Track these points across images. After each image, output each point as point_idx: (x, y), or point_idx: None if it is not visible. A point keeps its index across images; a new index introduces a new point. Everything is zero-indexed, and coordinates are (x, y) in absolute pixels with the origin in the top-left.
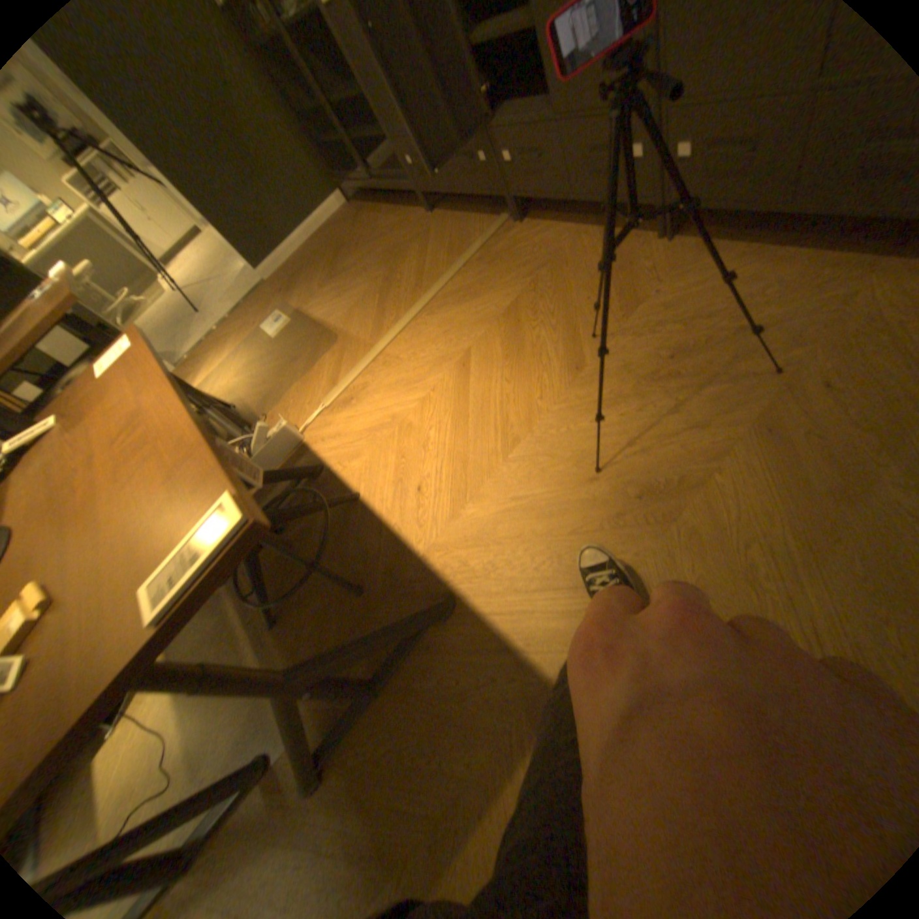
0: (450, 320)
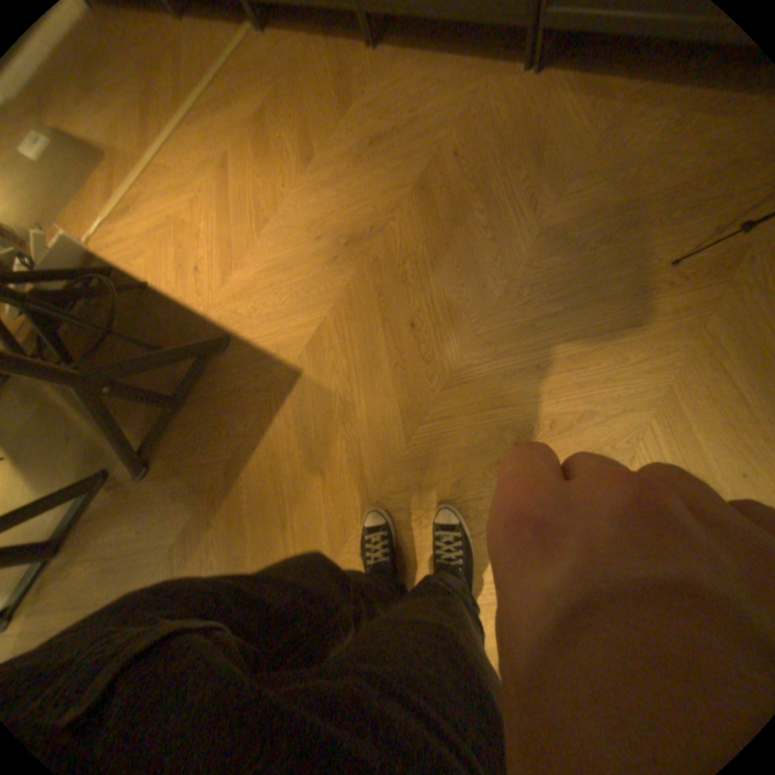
0: (208, 129)
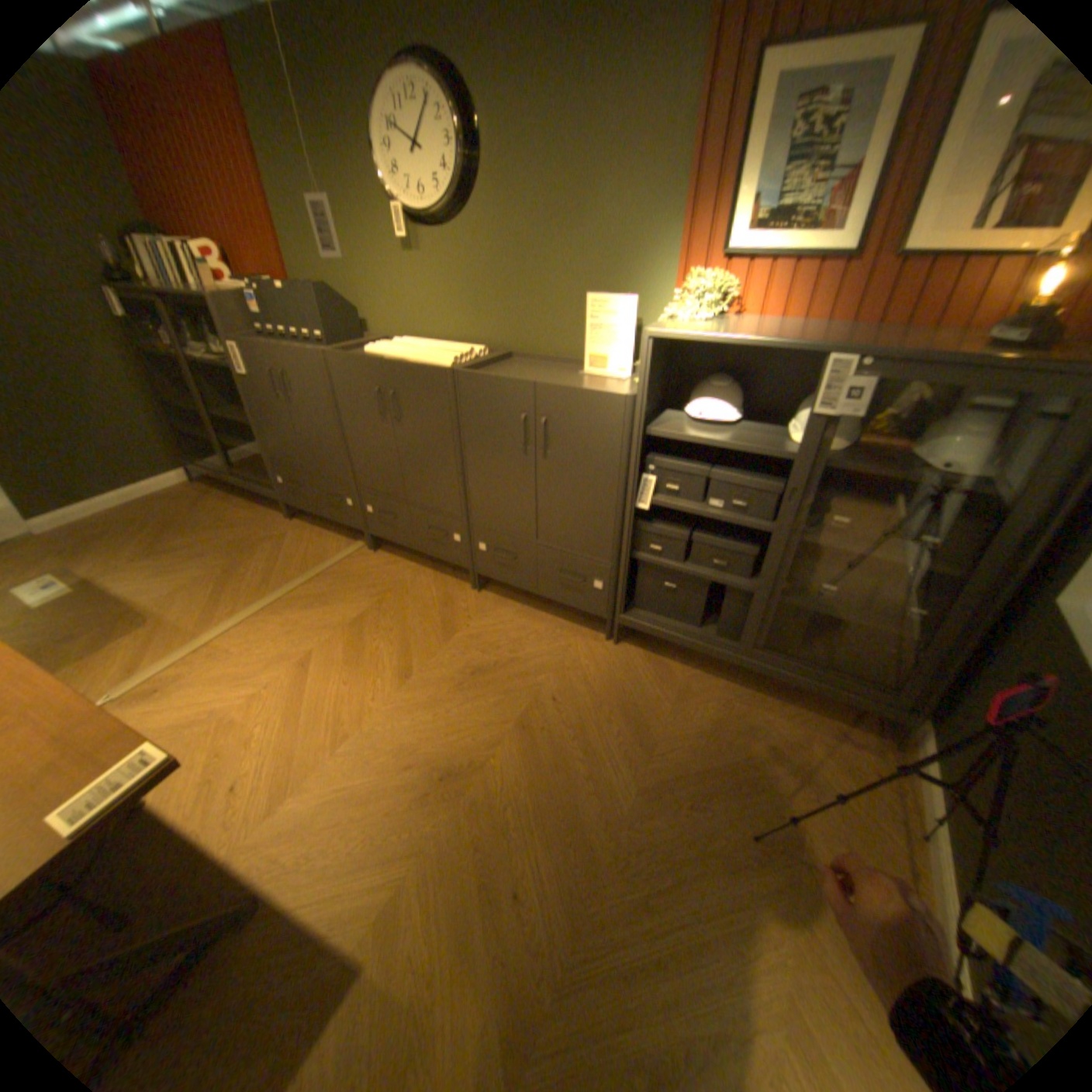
0: (294, 622)
